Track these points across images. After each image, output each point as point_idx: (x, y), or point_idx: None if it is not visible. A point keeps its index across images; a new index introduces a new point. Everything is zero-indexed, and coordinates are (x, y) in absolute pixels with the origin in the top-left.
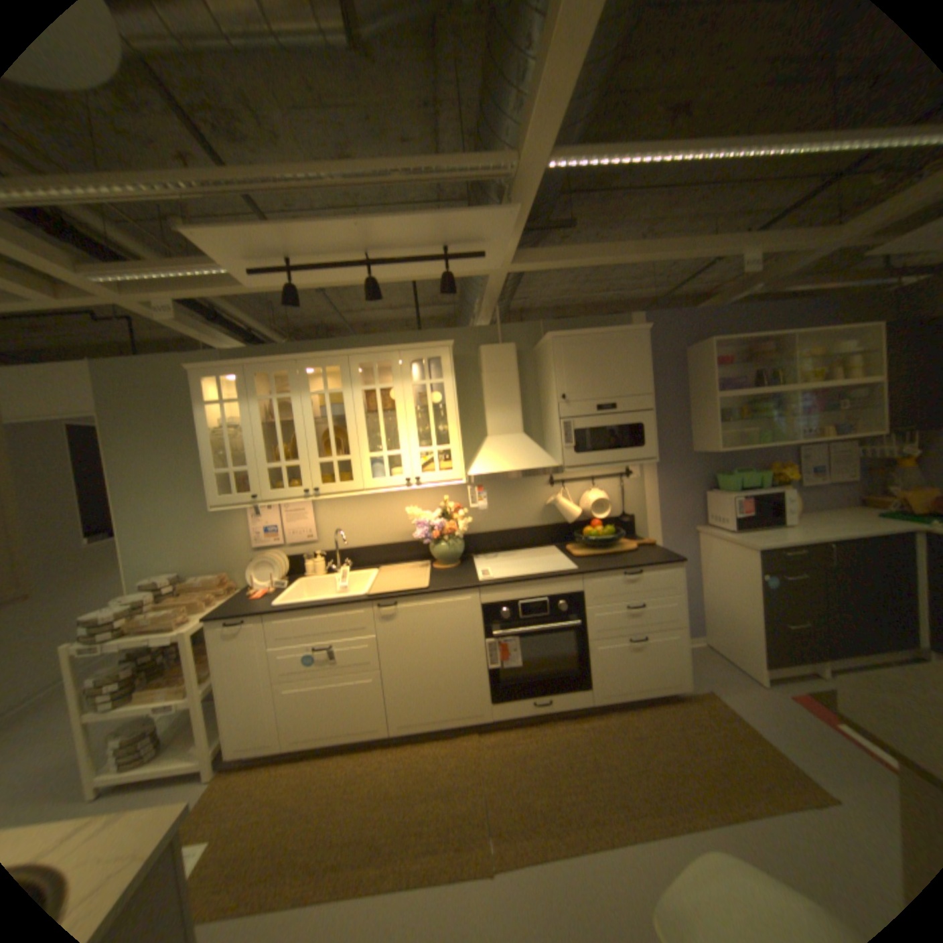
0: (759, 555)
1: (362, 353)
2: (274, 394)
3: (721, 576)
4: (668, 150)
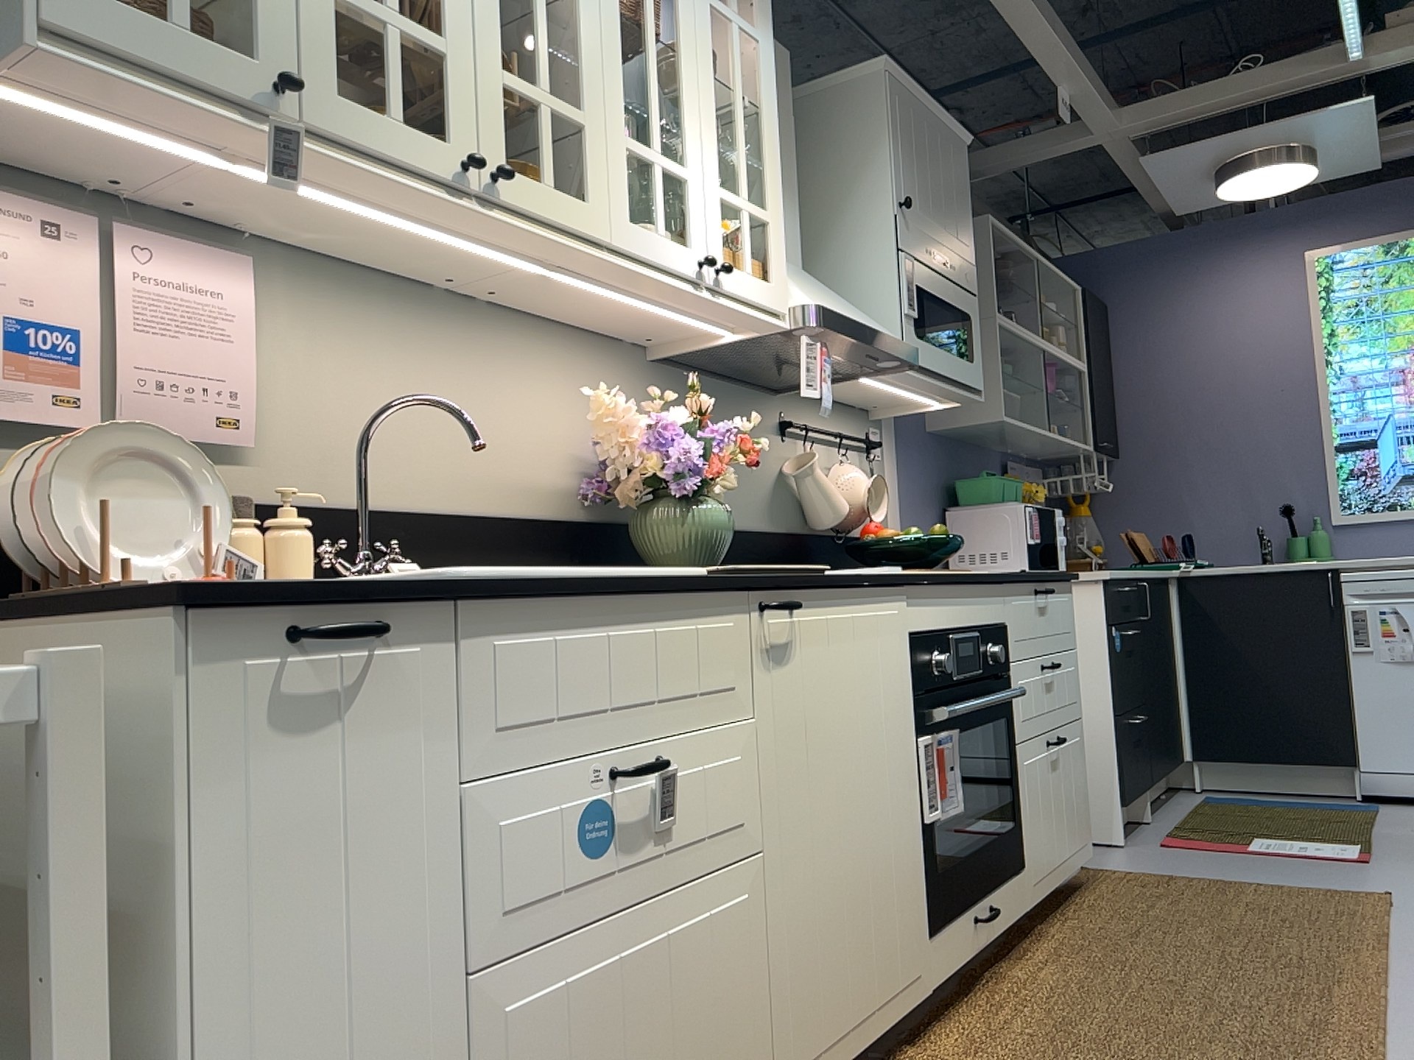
0: (1099, 587)
1: None
2: None
3: None
4: None
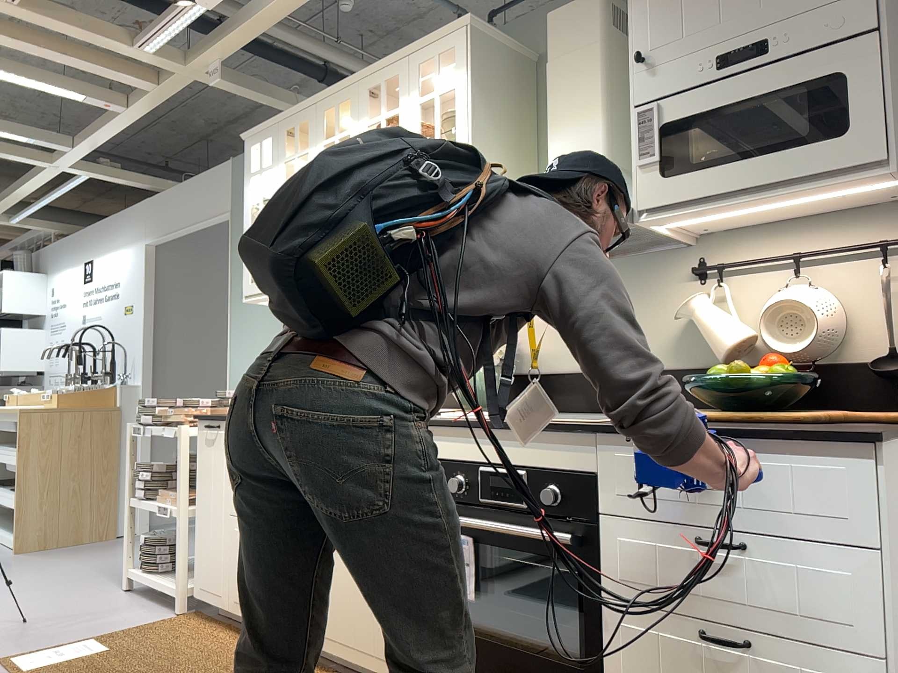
0: None
1: (370, 71)
2: (296, 150)
3: None
4: None
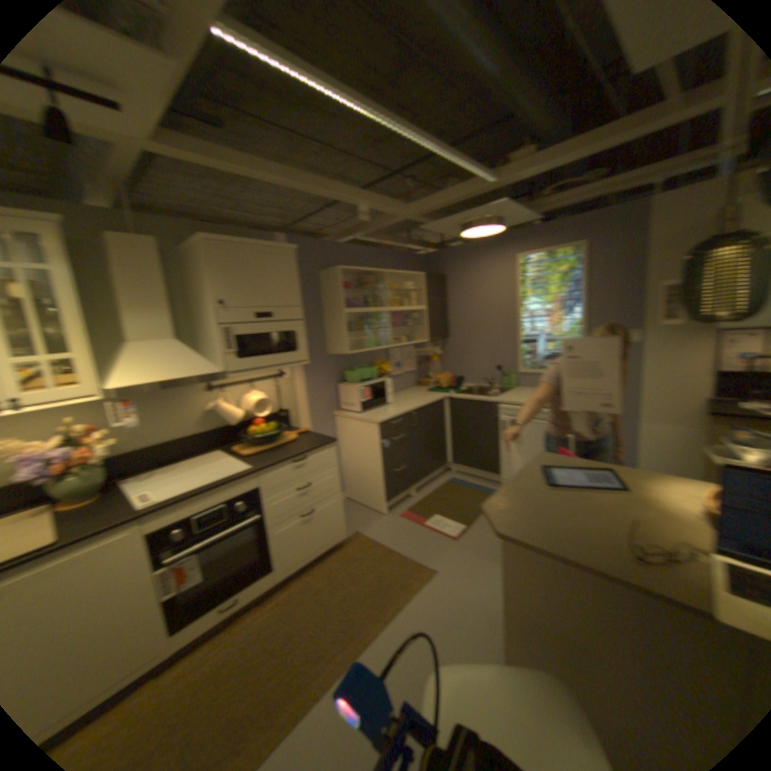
0: (379, 426)
1: None
2: None
3: (354, 446)
4: (332, 86)
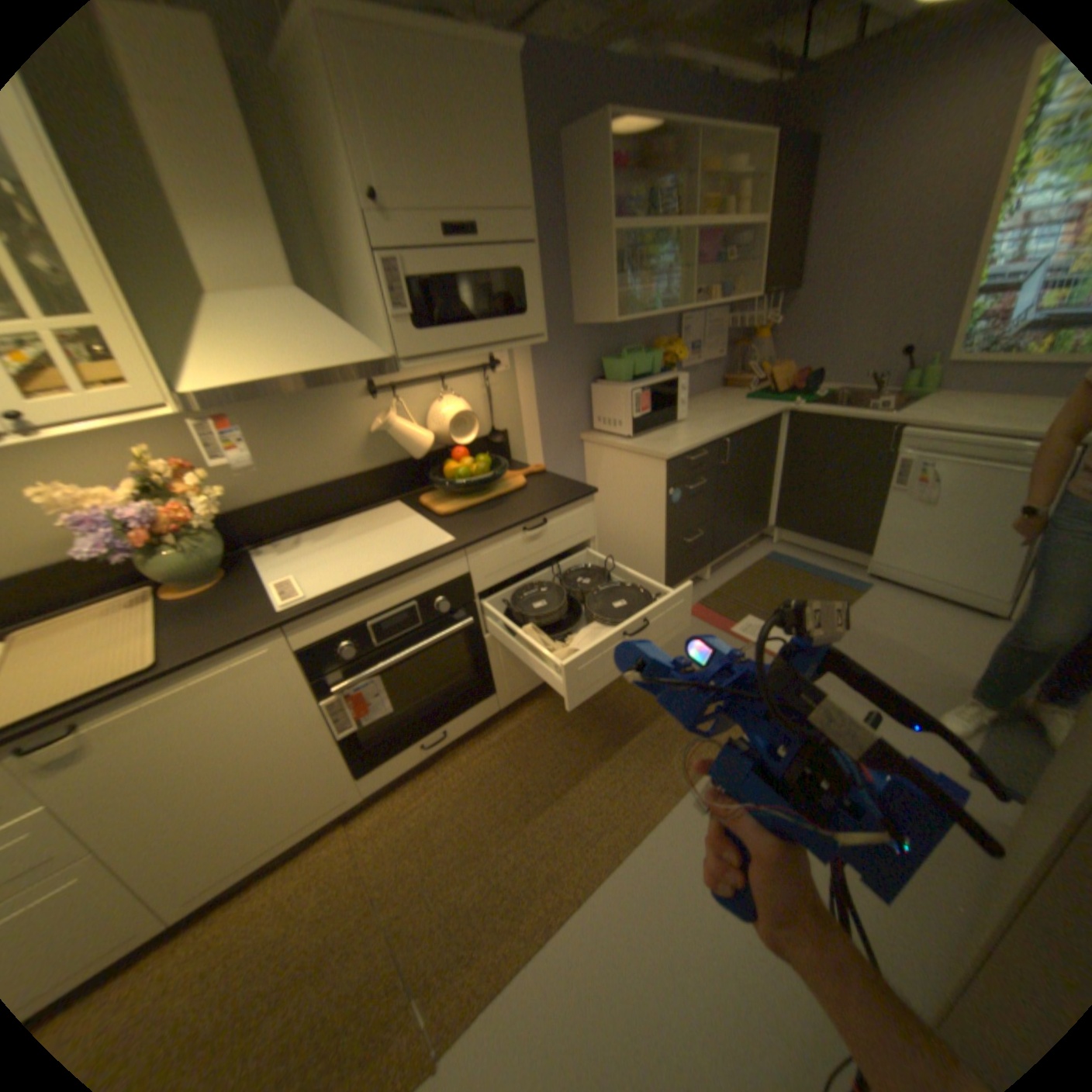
0: (663, 464)
1: None
2: None
3: (612, 495)
4: None
